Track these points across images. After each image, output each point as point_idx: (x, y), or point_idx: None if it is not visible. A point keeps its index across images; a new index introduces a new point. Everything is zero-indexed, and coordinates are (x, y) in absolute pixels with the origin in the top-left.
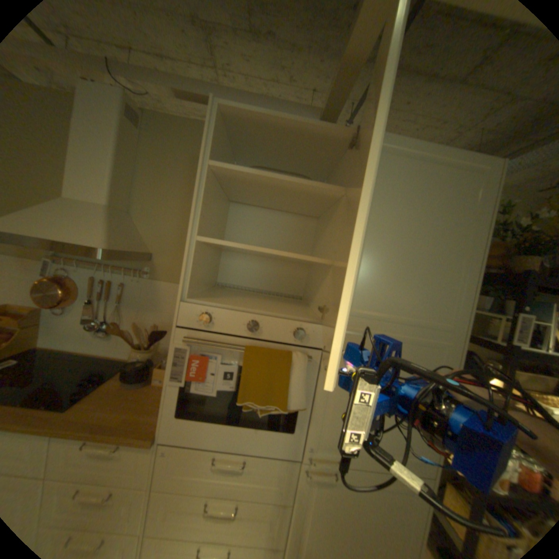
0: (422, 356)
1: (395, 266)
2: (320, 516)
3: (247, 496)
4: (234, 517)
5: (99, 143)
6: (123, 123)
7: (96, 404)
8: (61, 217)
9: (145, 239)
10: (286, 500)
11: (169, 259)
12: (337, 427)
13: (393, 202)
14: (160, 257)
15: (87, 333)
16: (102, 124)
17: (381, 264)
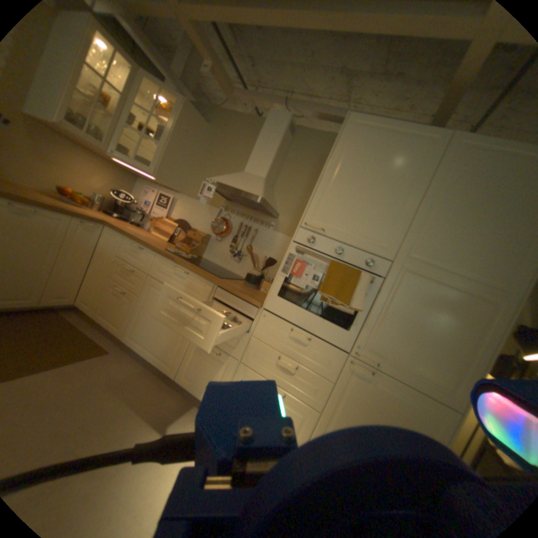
0: (471, 304)
1: (460, 229)
2: (353, 400)
3: (306, 362)
4: (294, 371)
5: (270, 142)
6: (286, 132)
7: (232, 283)
8: (242, 180)
9: (276, 204)
10: (331, 377)
11: (287, 219)
12: (383, 337)
13: (467, 182)
14: (282, 217)
15: (228, 256)
16: (275, 132)
17: (447, 225)
